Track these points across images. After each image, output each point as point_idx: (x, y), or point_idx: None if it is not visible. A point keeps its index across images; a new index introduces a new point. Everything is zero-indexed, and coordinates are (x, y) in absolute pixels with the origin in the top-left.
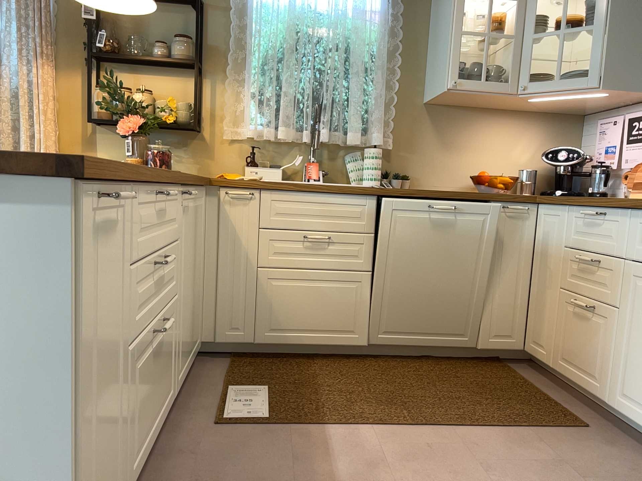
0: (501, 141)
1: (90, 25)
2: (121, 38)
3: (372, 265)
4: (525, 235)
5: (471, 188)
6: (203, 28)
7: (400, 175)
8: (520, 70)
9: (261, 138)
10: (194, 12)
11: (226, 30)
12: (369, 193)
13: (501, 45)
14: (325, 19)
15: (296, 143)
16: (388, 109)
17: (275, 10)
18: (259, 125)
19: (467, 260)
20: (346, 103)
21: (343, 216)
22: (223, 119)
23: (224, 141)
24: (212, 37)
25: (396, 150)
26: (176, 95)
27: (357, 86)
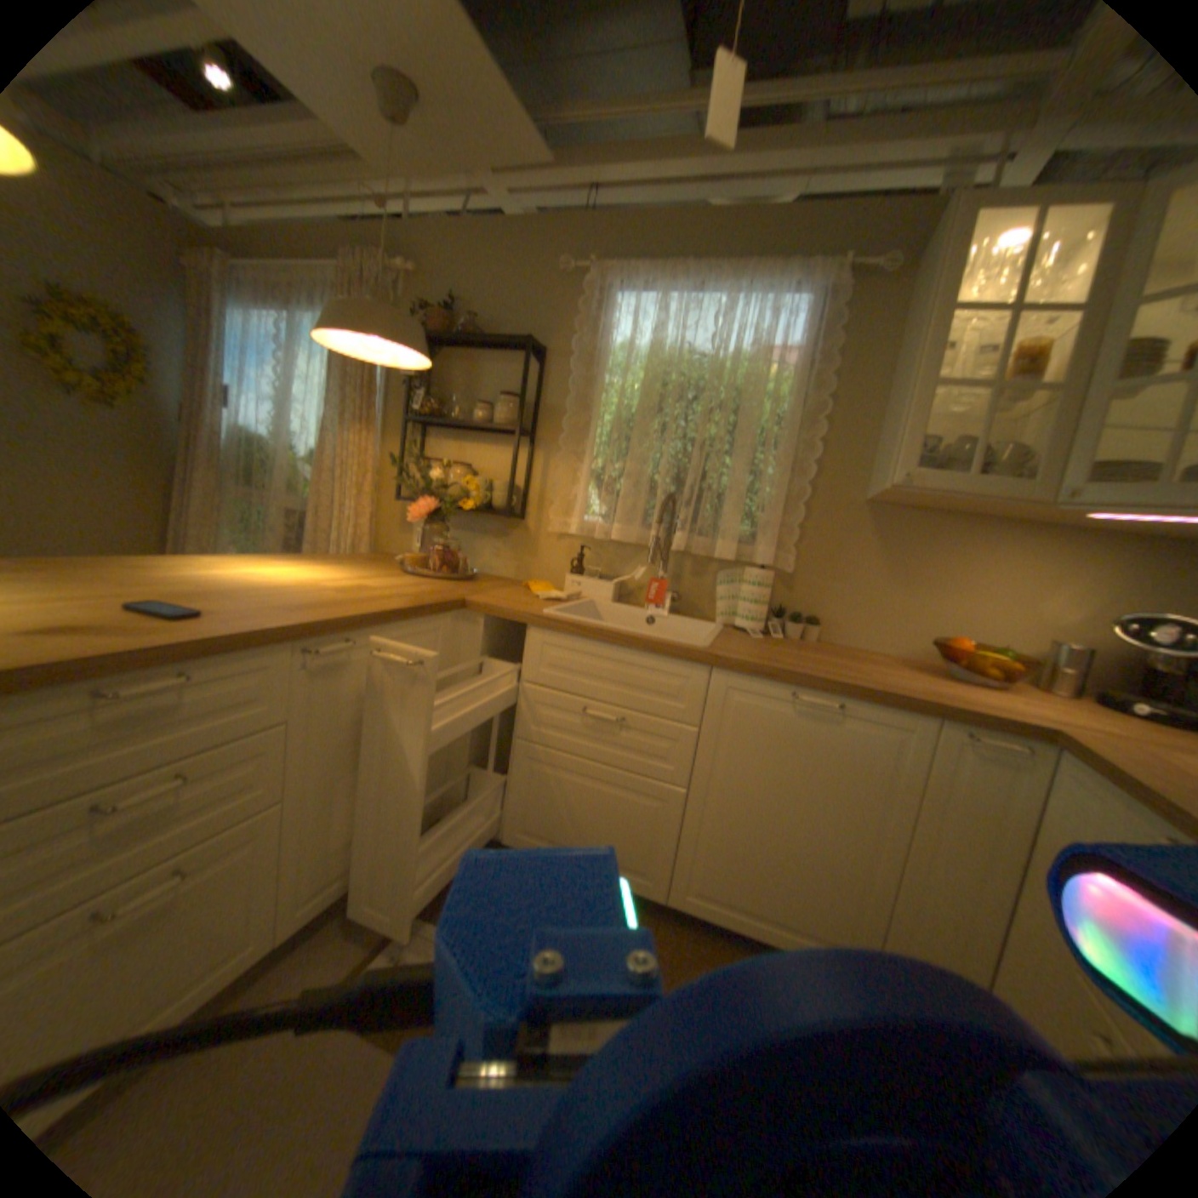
0: (1021, 583)
1: (415, 381)
2: (448, 396)
3: (688, 781)
4: (1019, 804)
5: (942, 658)
6: (542, 381)
7: (801, 619)
8: (1070, 457)
9: (595, 537)
10: (533, 360)
11: (569, 384)
12: (694, 662)
13: (1042, 402)
14: (710, 363)
15: (645, 548)
16: (797, 508)
17: (632, 353)
18: (596, 518)
19: (871, 820)
20: (727, 495)
21: (649, 690)
22: (553, 506)
23: (550, 536)
24: (551, 394)
25: (804, 576)
26: (500, 470)
27: (740, 470)
